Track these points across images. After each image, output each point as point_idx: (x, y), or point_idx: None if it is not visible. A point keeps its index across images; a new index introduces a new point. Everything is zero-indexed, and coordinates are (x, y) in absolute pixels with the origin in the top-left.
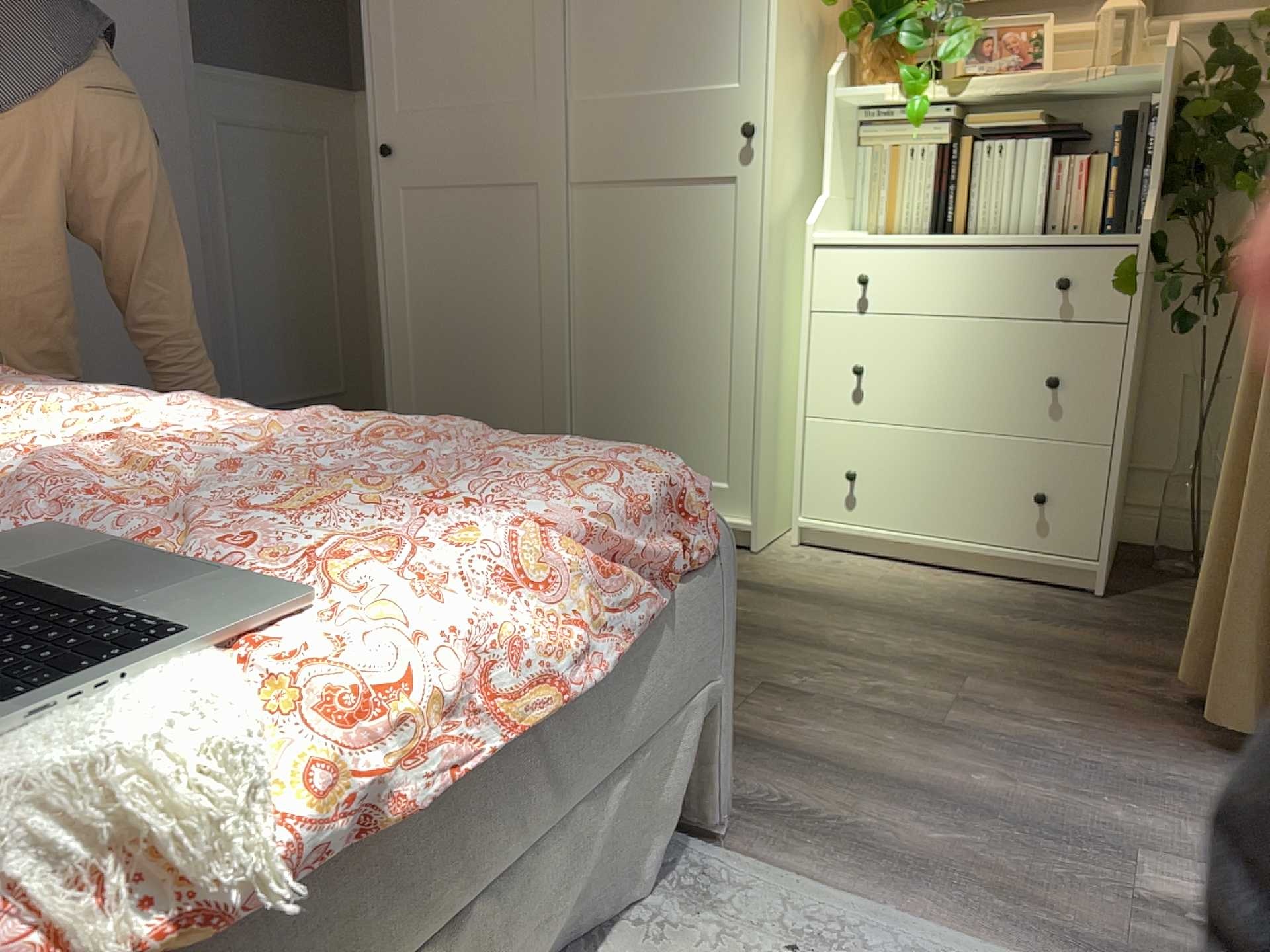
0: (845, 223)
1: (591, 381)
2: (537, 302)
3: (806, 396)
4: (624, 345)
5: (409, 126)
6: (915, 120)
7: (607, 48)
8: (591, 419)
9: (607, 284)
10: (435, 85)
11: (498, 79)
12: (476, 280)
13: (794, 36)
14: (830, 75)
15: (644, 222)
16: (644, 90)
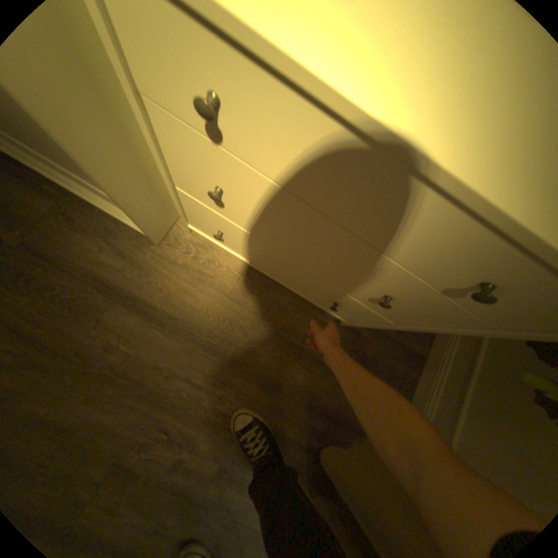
0: None
1: None
2: None
3: (168, 170)
4: None
5: None
6: None
7: None
8: None
9: None
10: None
11: None
12: None
13: None
14: None
15: None
16: None
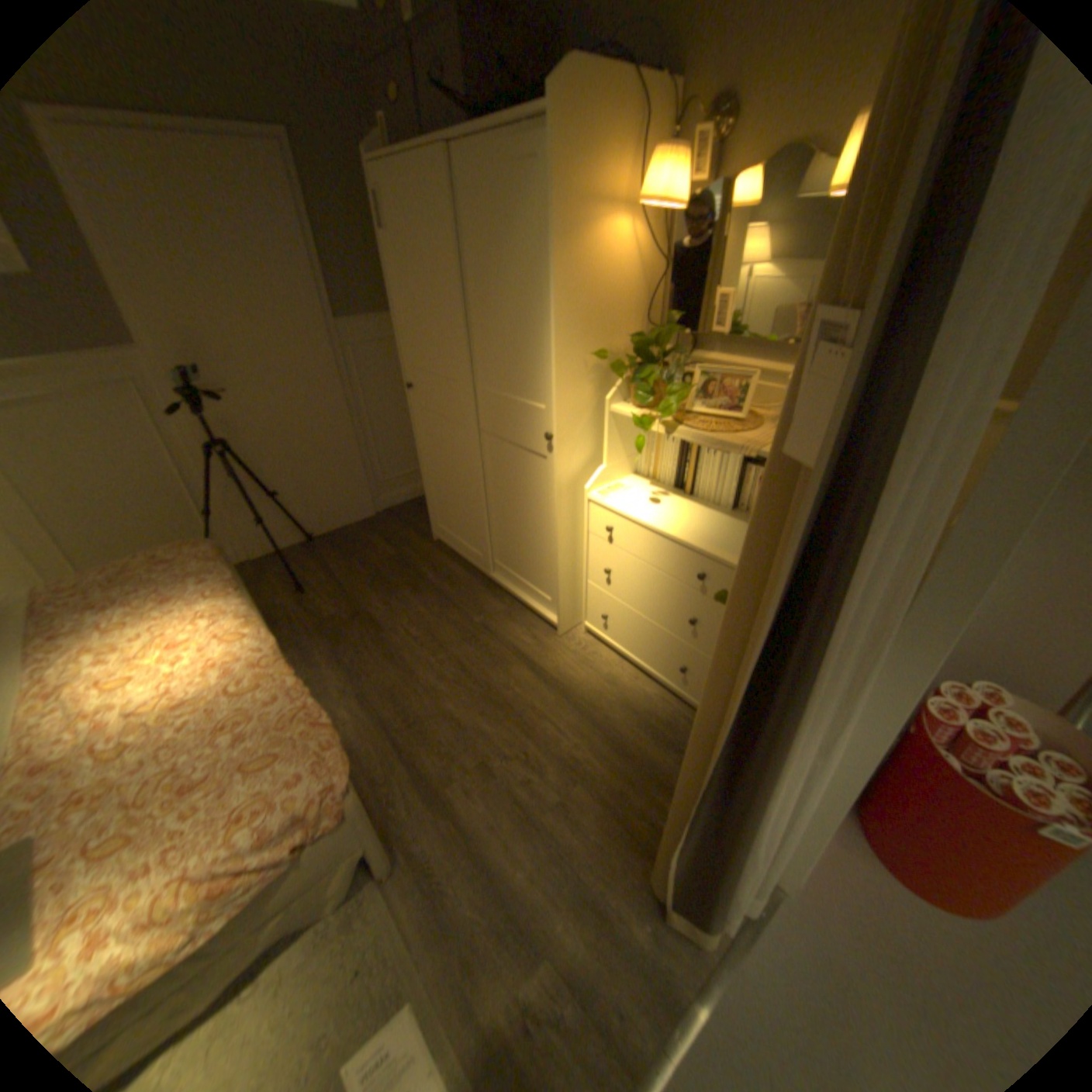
0: (628, 470)
1: (498, 526)
2: (473, 483)
3: (587, 569)
4: (508, 516)
5: (417, 375)
6: (640, 448)
7: (490, 362)
8: (499, 543)
9: (500, 485)
10: (424, 357)
11: (447, 364)
12: (451, 462)
13: (579, 379)
14: (608, 397)
15: (512, 462)
16: (507, 392)
